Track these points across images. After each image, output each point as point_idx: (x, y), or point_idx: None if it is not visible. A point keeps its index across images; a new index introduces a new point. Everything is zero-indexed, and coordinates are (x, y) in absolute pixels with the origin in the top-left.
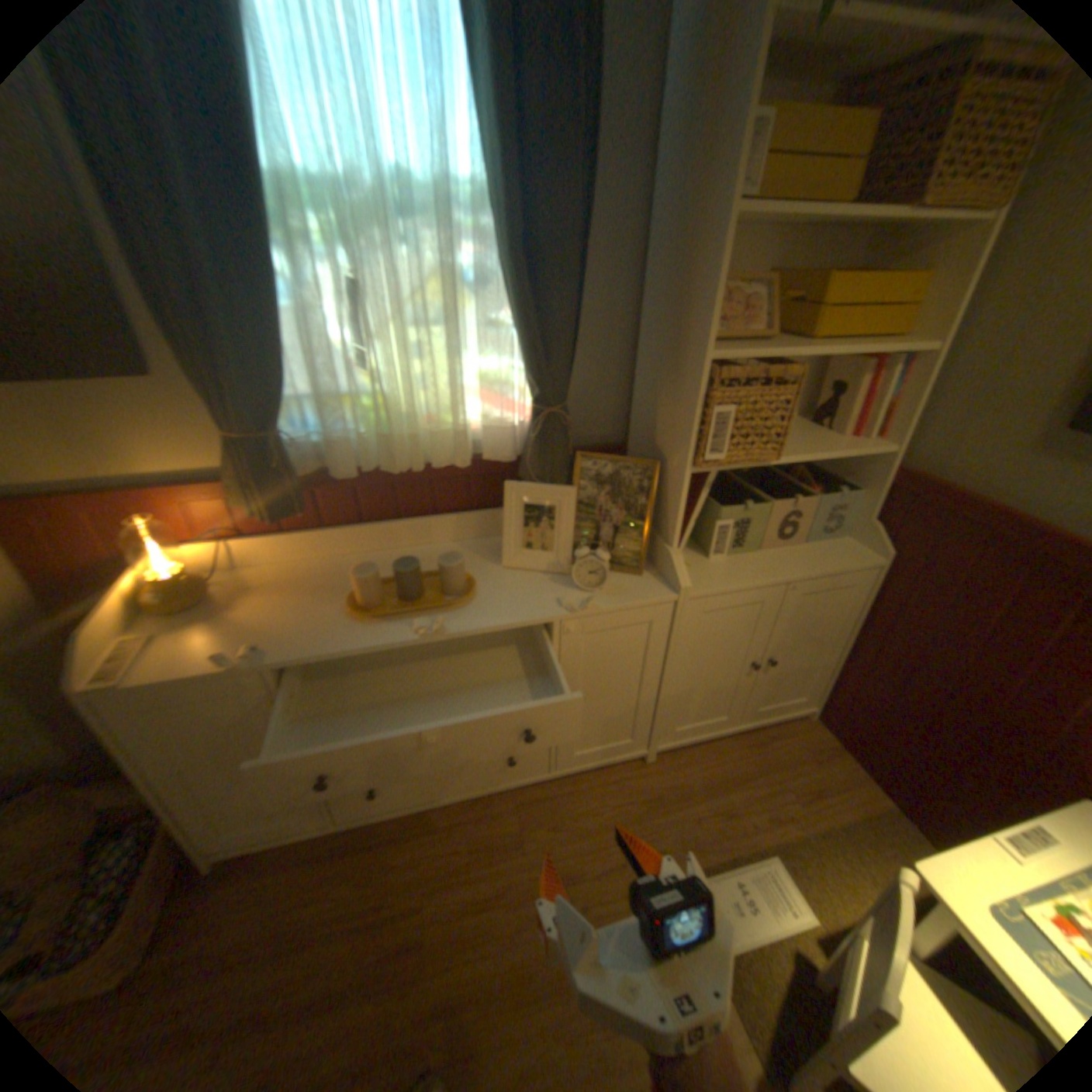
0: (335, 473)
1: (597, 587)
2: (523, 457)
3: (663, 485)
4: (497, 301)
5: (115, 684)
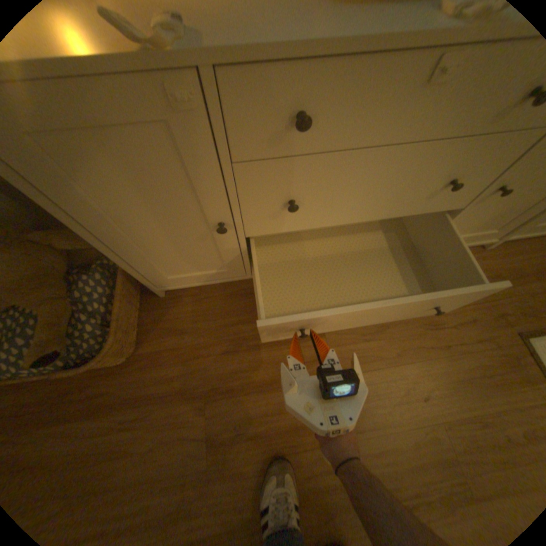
0: None
1: None
2: None
3: None
4: None
5: None
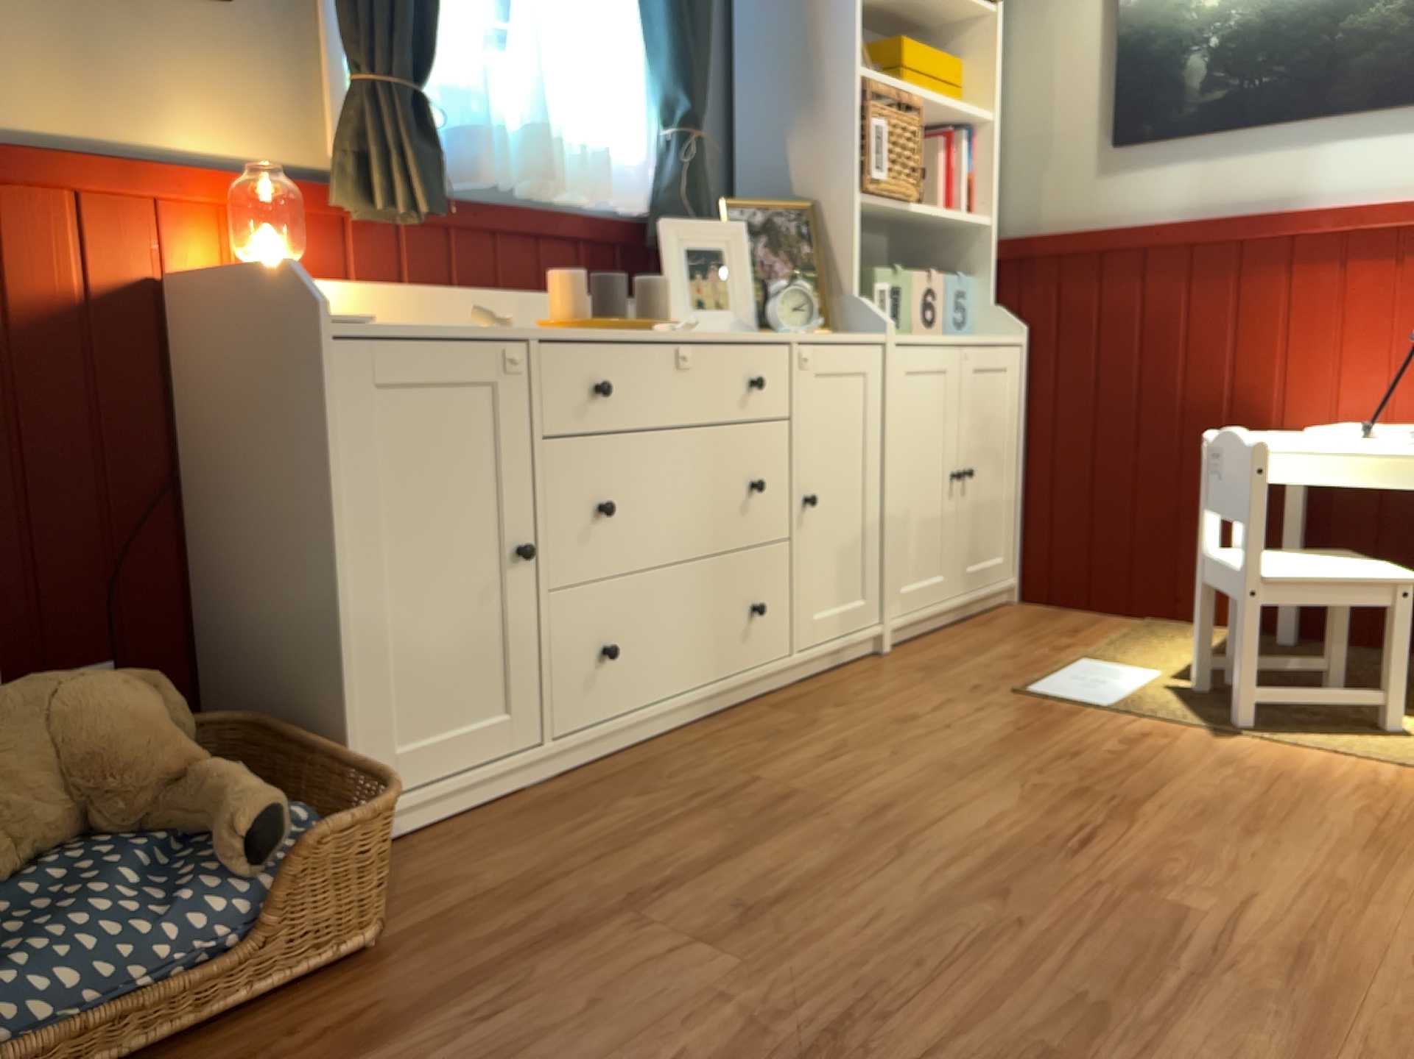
0: (473, 174)
1: (807, 325)
2: (656, 207)
3: (819, 233)
4: (622, 13)
5: (368, 317)
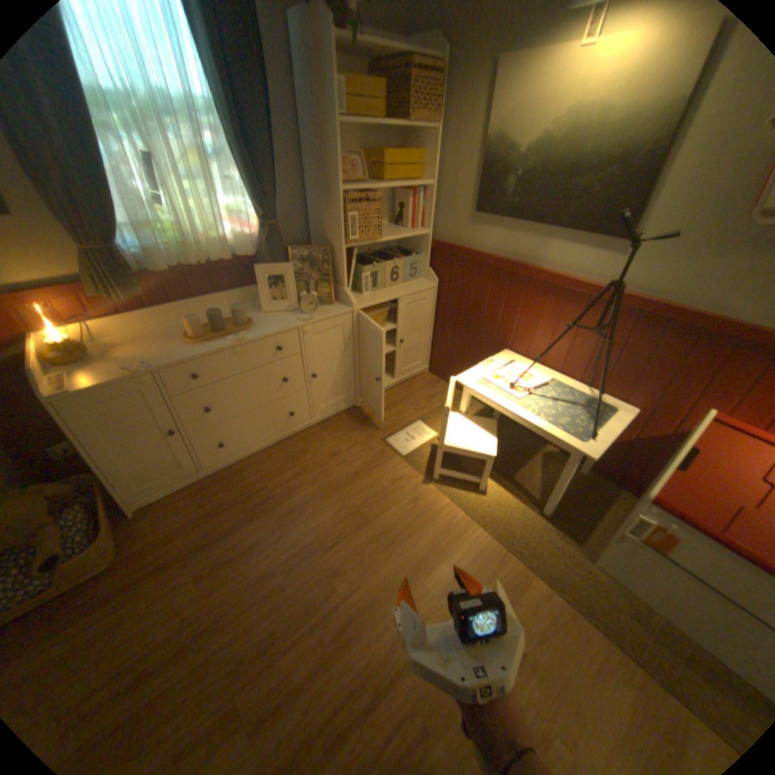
0: (155, 268)
1: (314, 311)
2: (259, 252)
3: (333, 258)
4: (228, 165)
5: (69, 389)
